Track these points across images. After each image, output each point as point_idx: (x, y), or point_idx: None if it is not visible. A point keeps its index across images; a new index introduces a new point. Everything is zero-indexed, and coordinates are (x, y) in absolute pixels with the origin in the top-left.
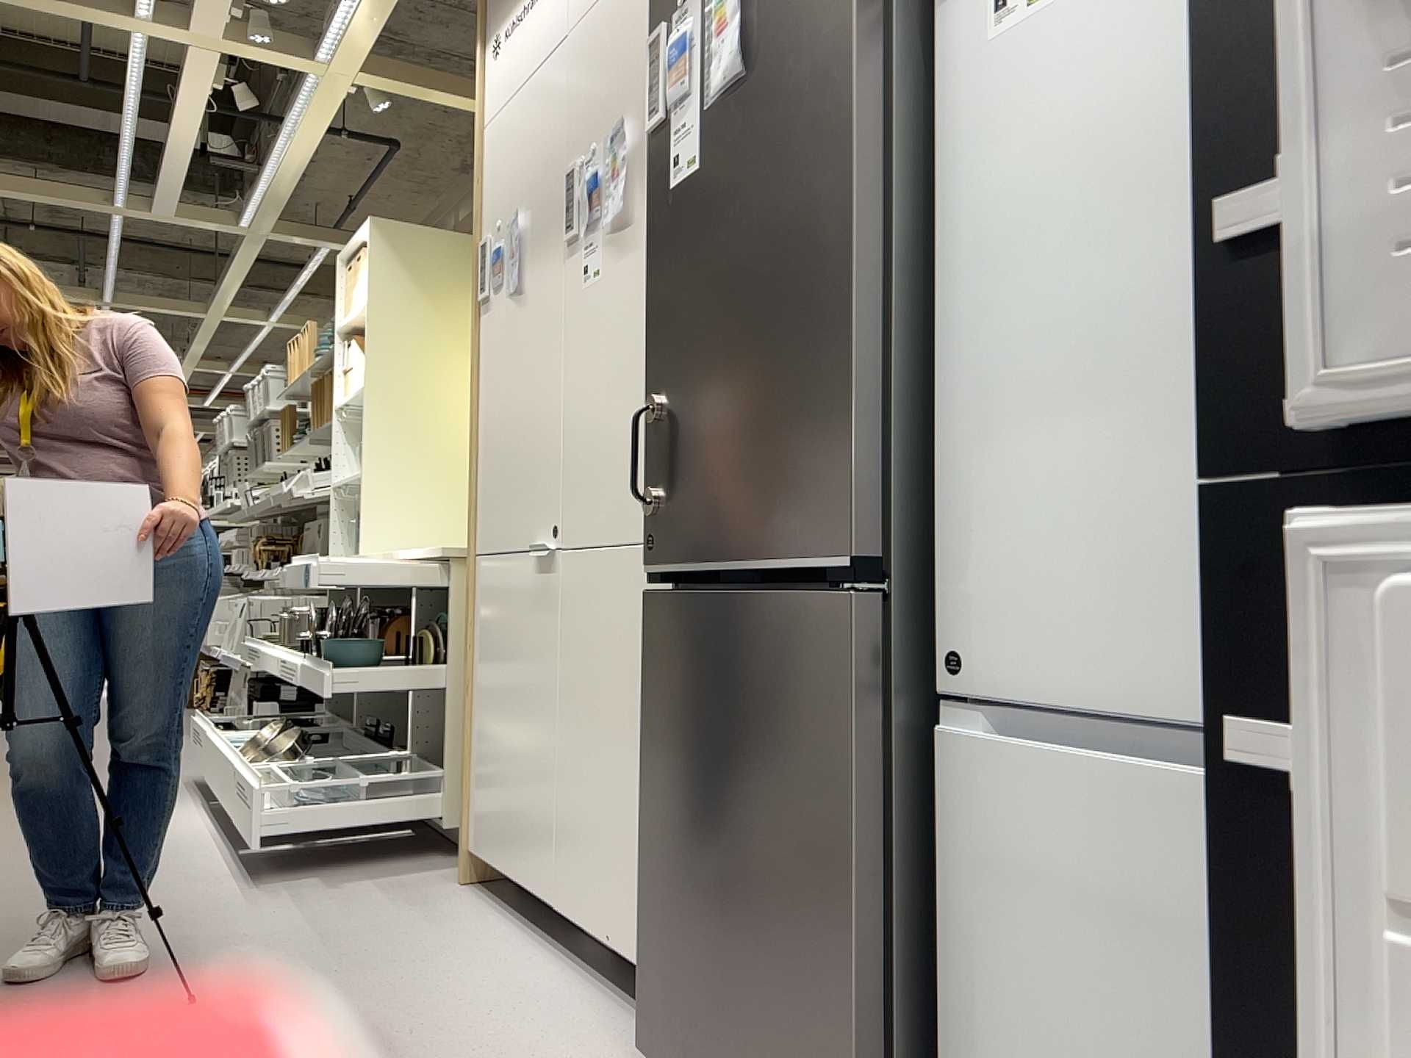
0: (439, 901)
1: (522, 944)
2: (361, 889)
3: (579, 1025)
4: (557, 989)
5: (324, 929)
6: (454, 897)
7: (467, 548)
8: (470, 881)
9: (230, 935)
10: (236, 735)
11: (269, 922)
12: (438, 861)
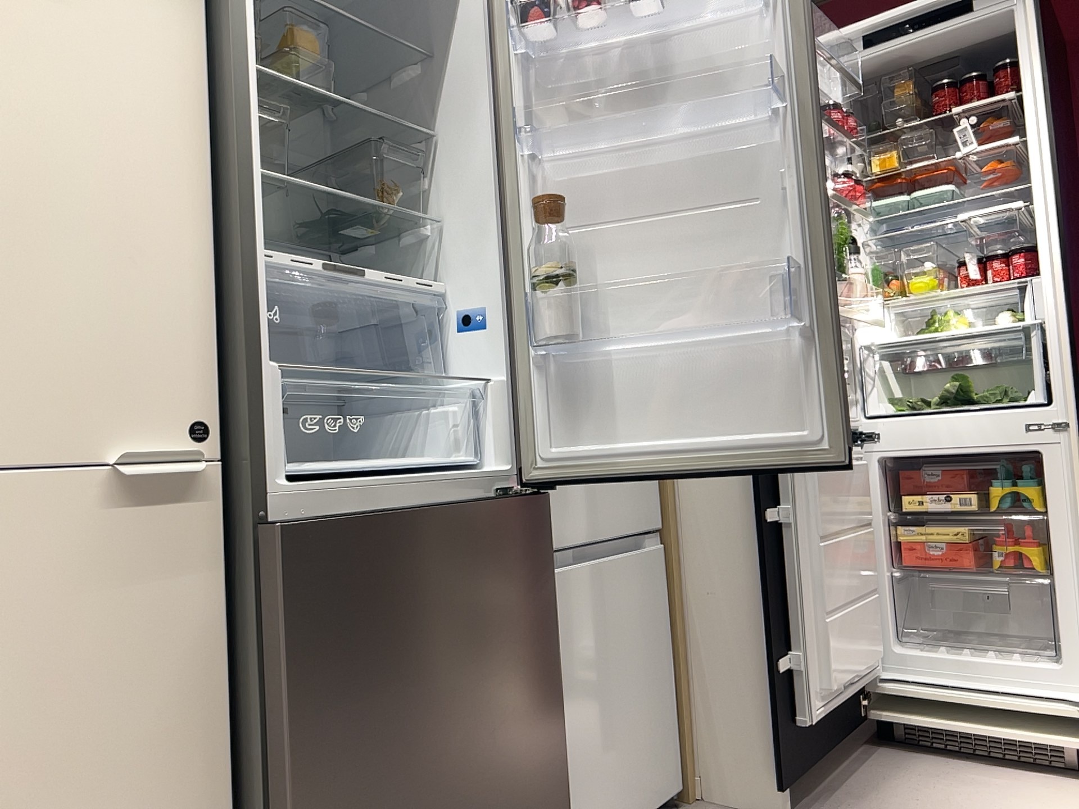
0: None
1: None
2: None
3: None
4: None
5: None
6: None
7: None
8: None
9: None
10: None
11: None
12: None
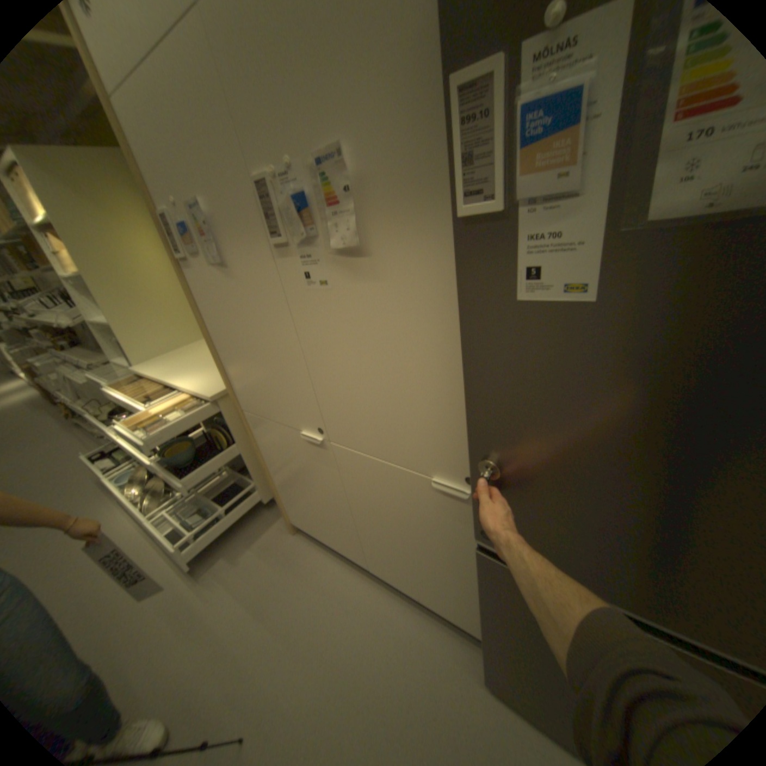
0: (291, 555)
1: (353, 580)
2: (249, 560)
3: (427, 649)
4: (396, 618)
5: (256, 611)
6: (295, 547)
7: (220, 386)
8: (295, 532)
9: (211, 642)
10: (116, 474)
11: (224, 618)
12: (267, 516)
